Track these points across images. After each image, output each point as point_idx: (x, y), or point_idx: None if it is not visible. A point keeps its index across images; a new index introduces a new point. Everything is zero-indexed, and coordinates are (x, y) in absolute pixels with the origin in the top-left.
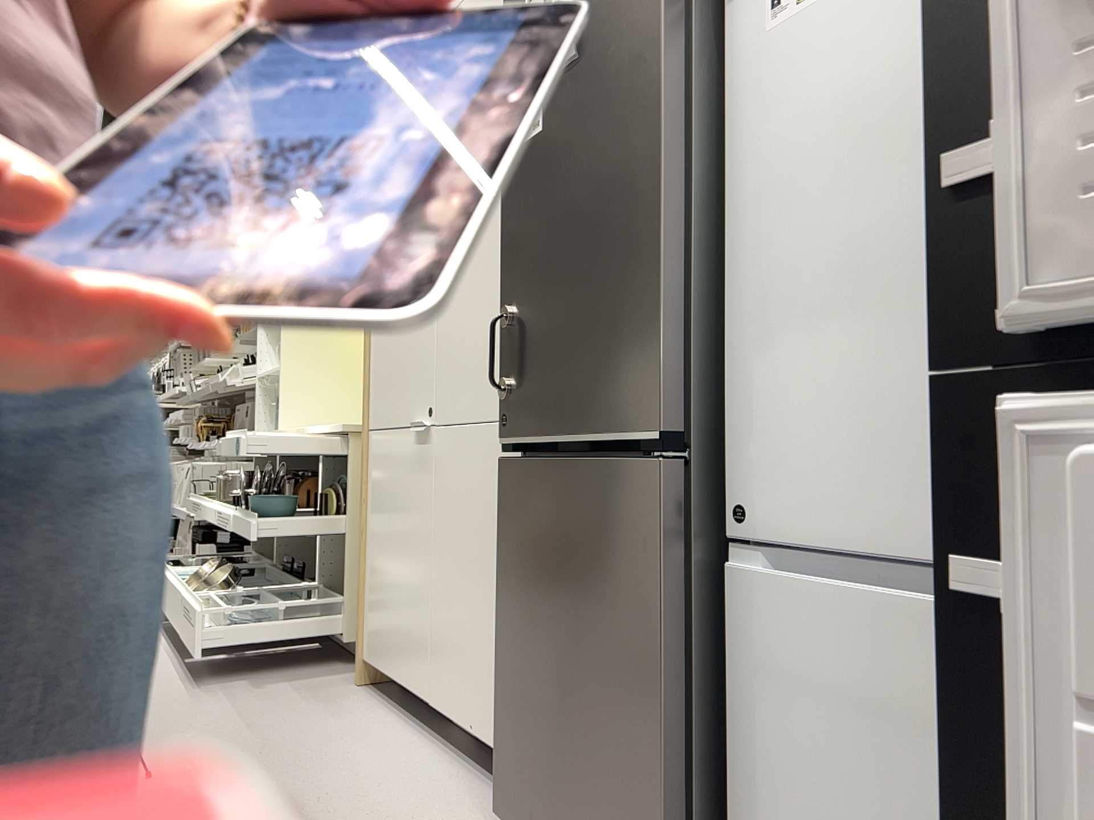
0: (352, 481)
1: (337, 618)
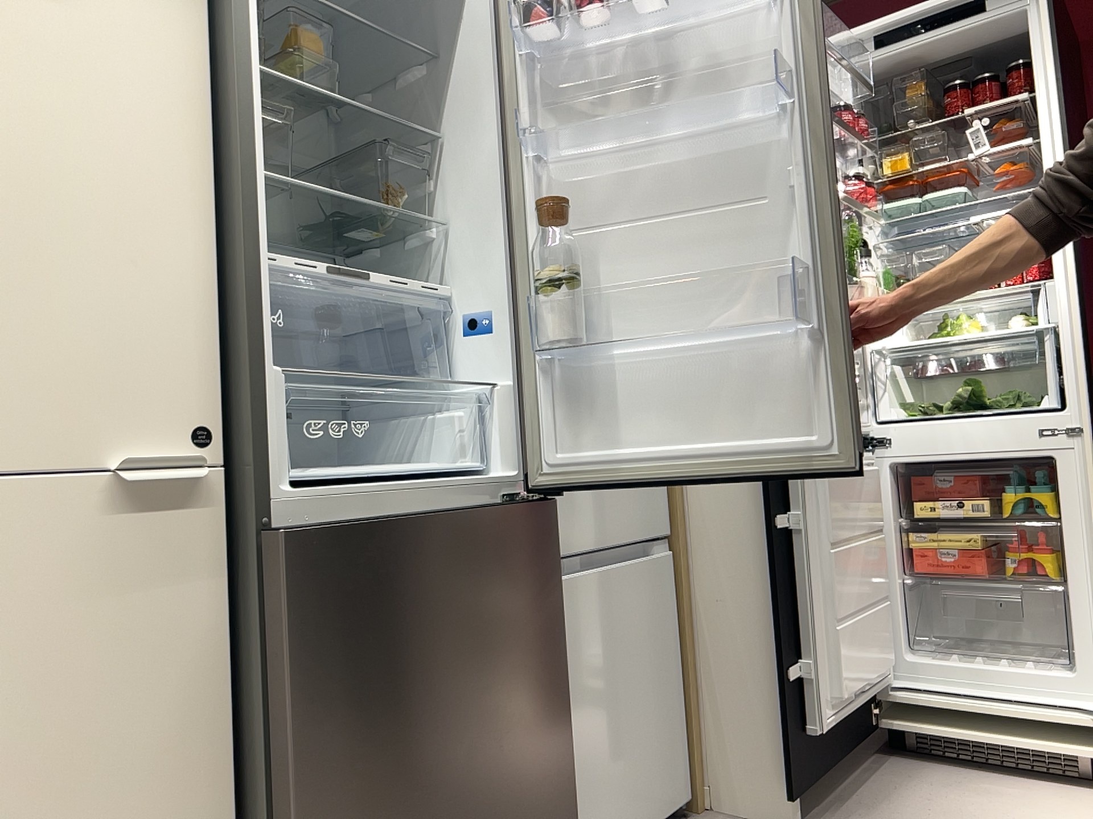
0: None
1: None
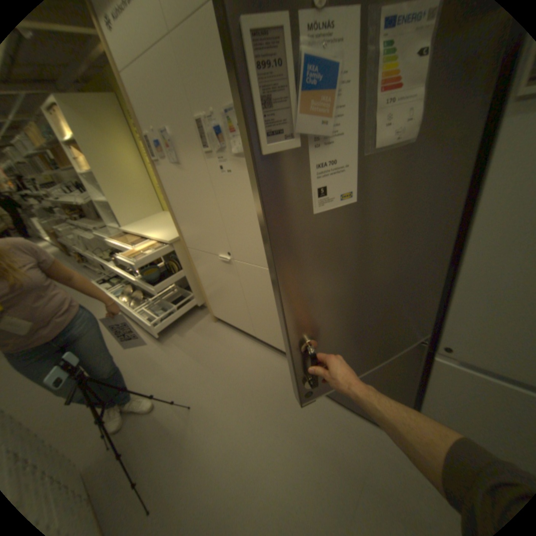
0: (180, 258)
1: (190, 298)
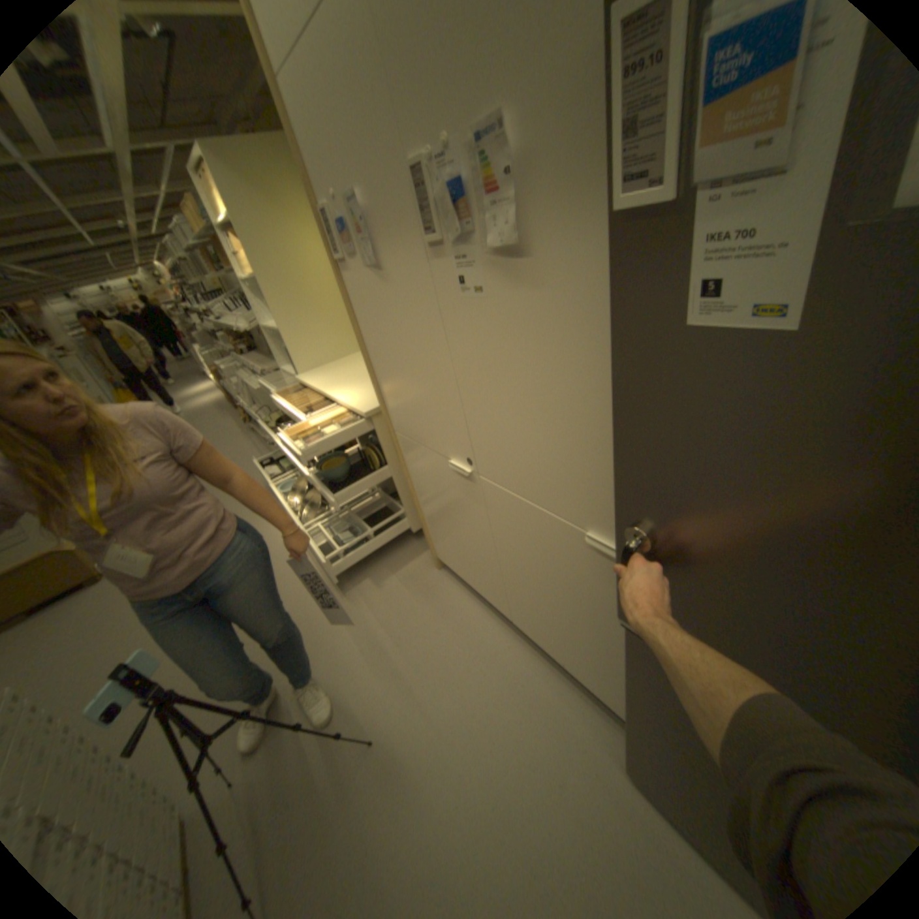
0: (385, 445)
1: (401, 516)
